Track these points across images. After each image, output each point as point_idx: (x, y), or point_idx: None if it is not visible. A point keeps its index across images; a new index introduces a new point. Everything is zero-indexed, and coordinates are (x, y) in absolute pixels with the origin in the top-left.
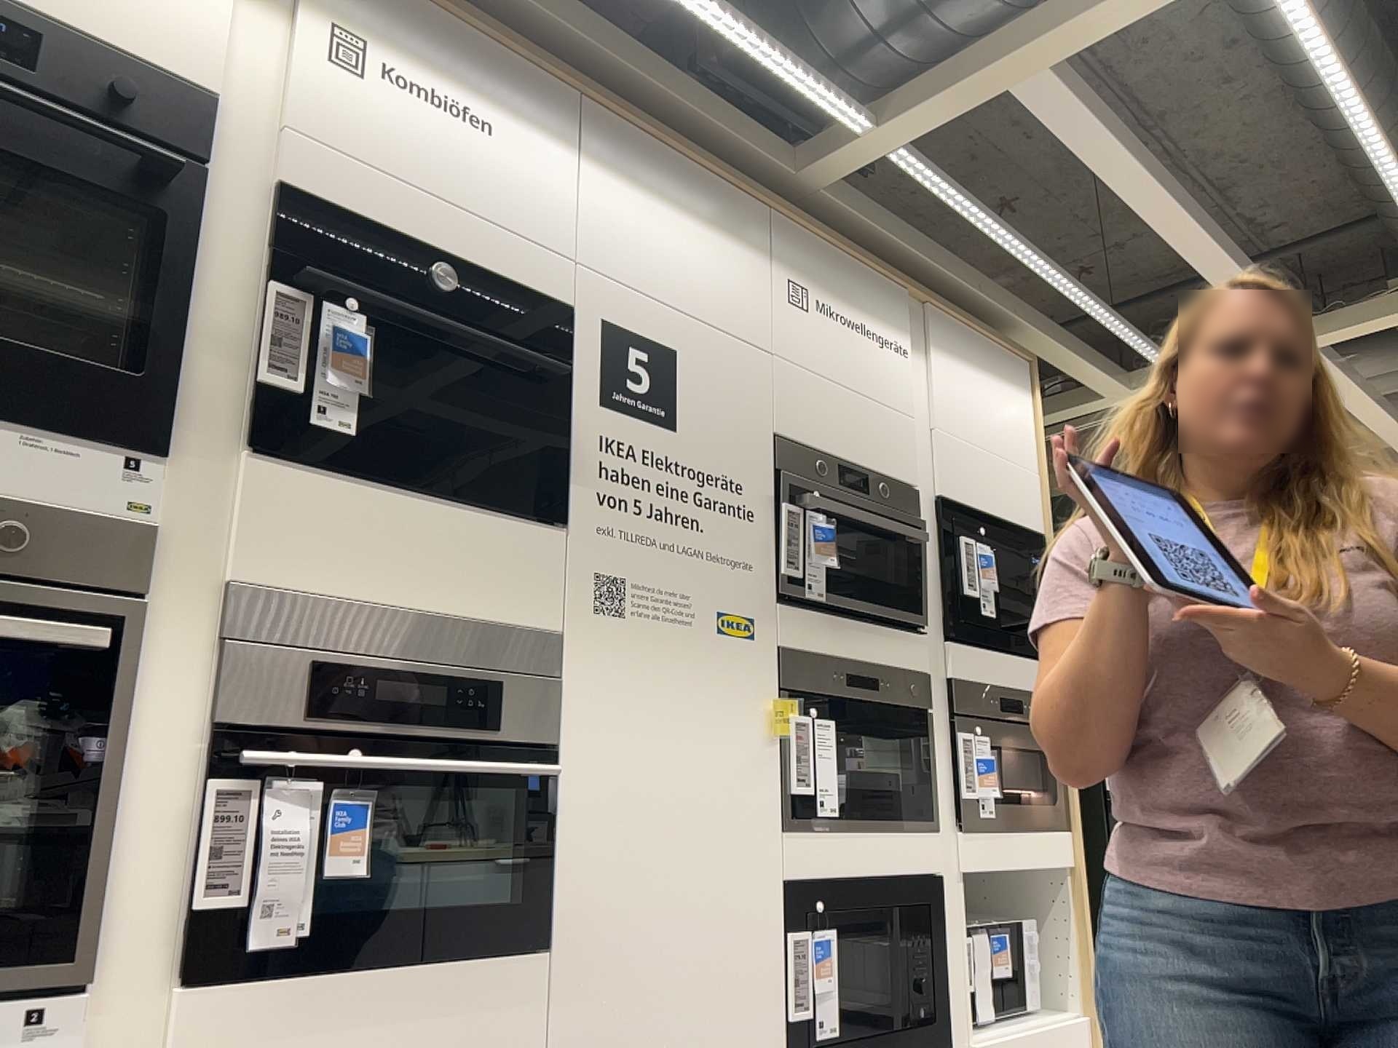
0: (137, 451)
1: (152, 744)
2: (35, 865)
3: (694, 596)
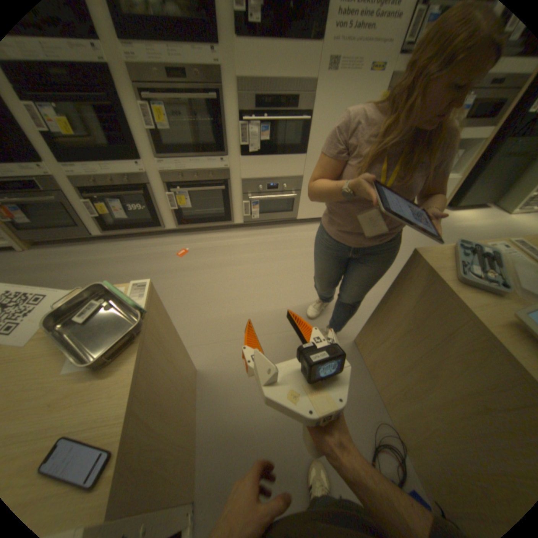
0: (211, 45)
1: (228, 115)
2: (216, 136)
3: (363, 58)
